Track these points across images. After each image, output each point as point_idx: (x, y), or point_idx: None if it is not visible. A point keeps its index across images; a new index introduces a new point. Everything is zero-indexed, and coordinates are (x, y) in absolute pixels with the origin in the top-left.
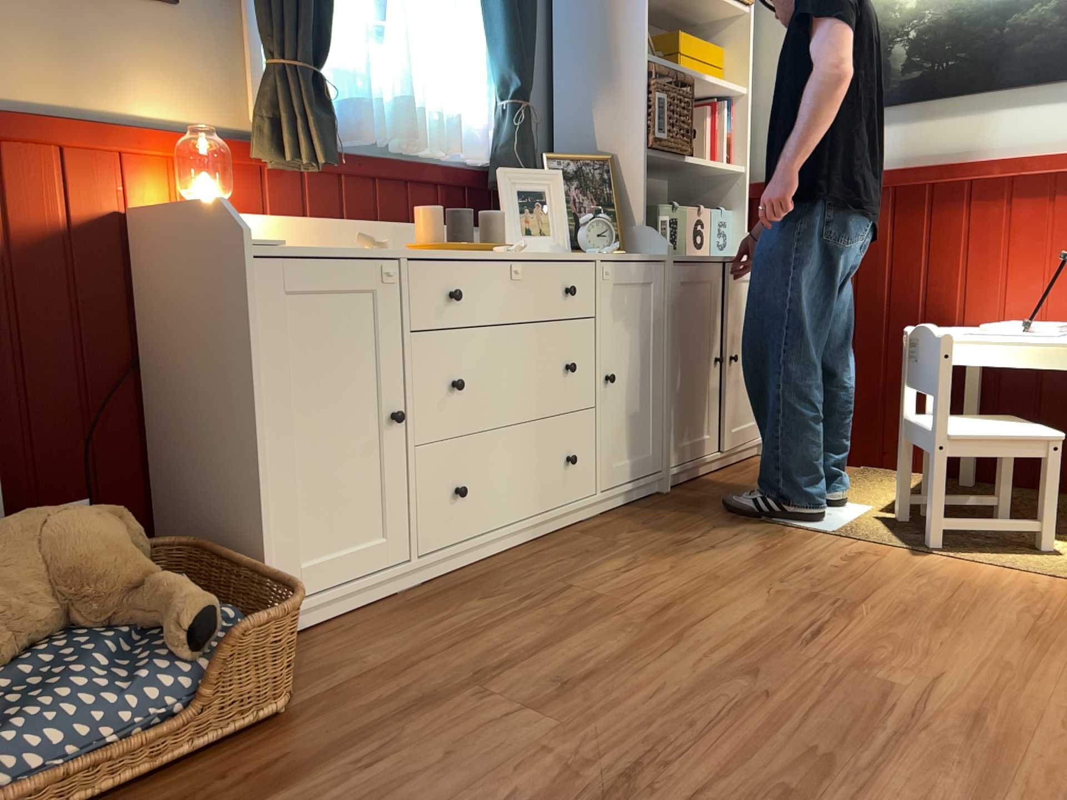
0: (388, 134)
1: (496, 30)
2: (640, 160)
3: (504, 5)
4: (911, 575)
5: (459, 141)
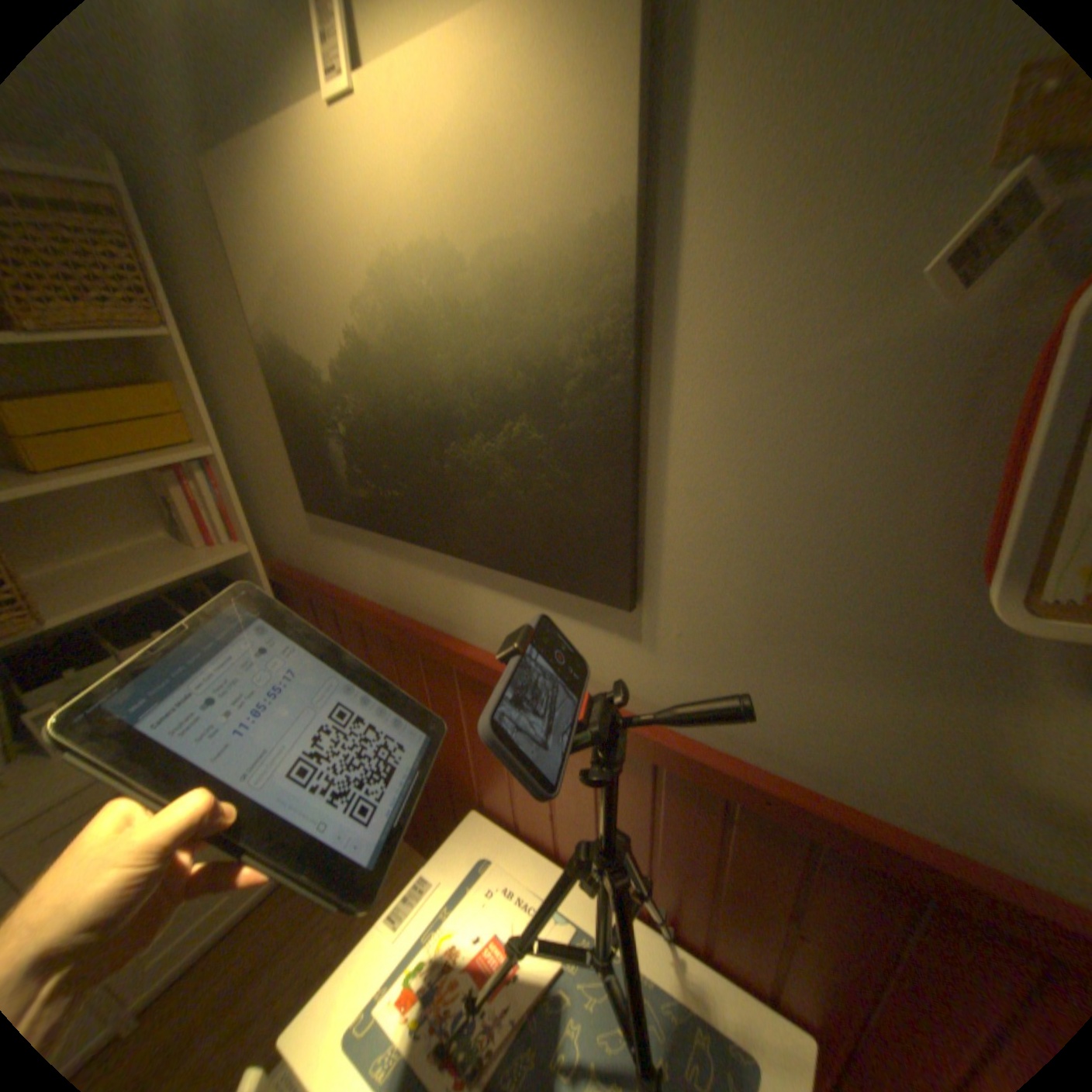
0: None
1: None
2: None
3: None
4: None
5: None
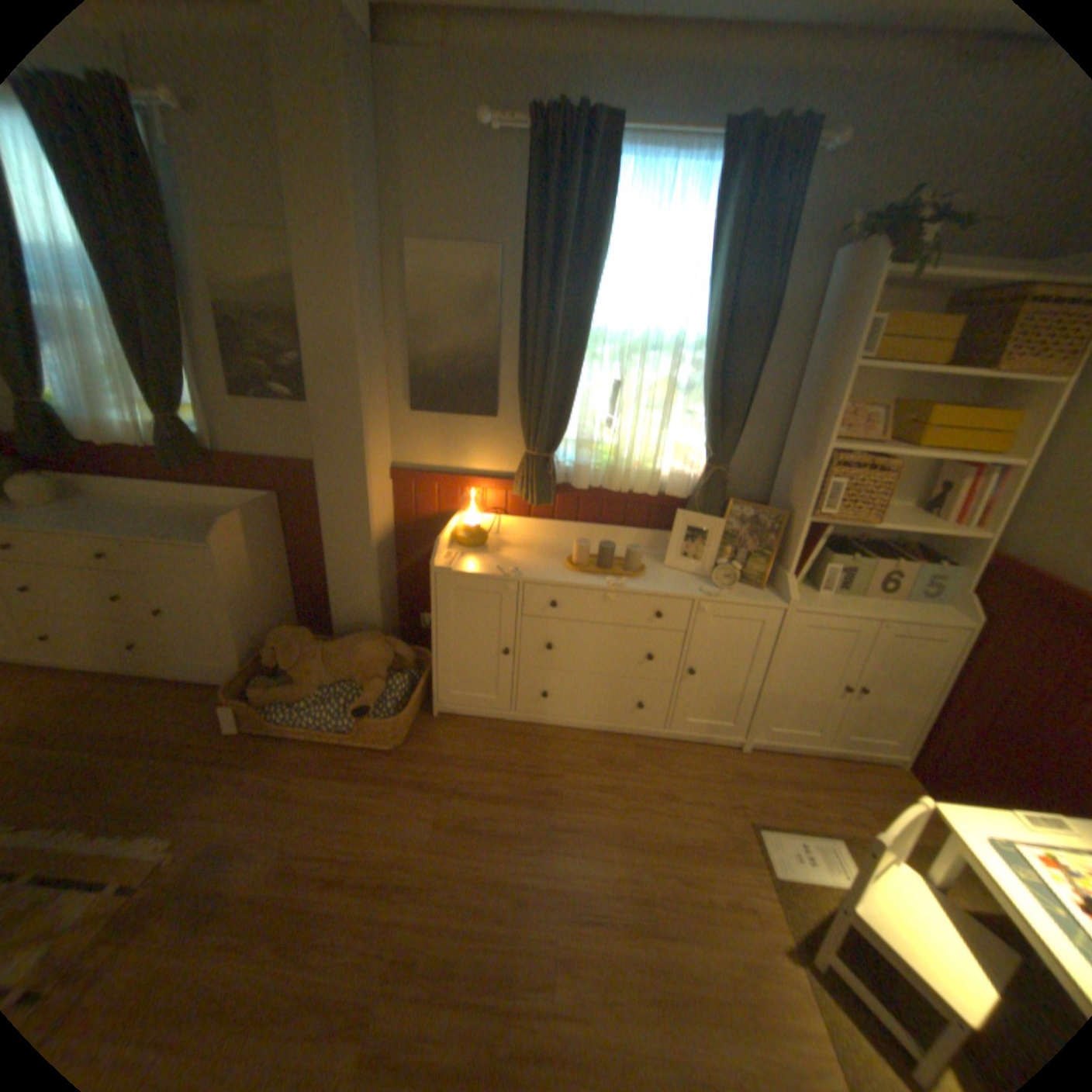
0: (605, 481)
1: (706, 416)
2: (802, 527)
3: (708, 402)
4: (743, 965)
5: (670, 481)
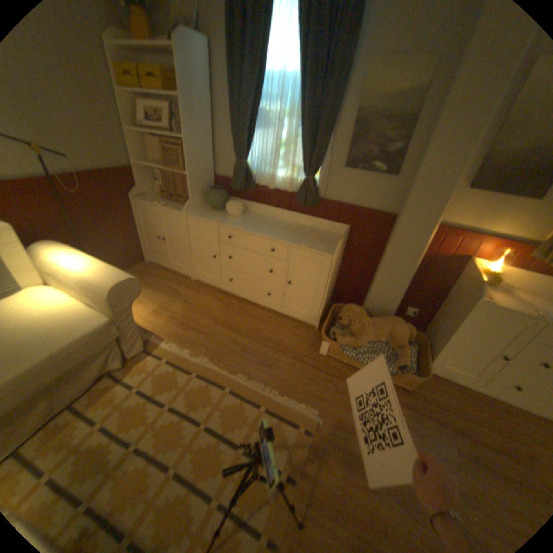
0: None
1: None
2: None
3: None
4: None
5: None
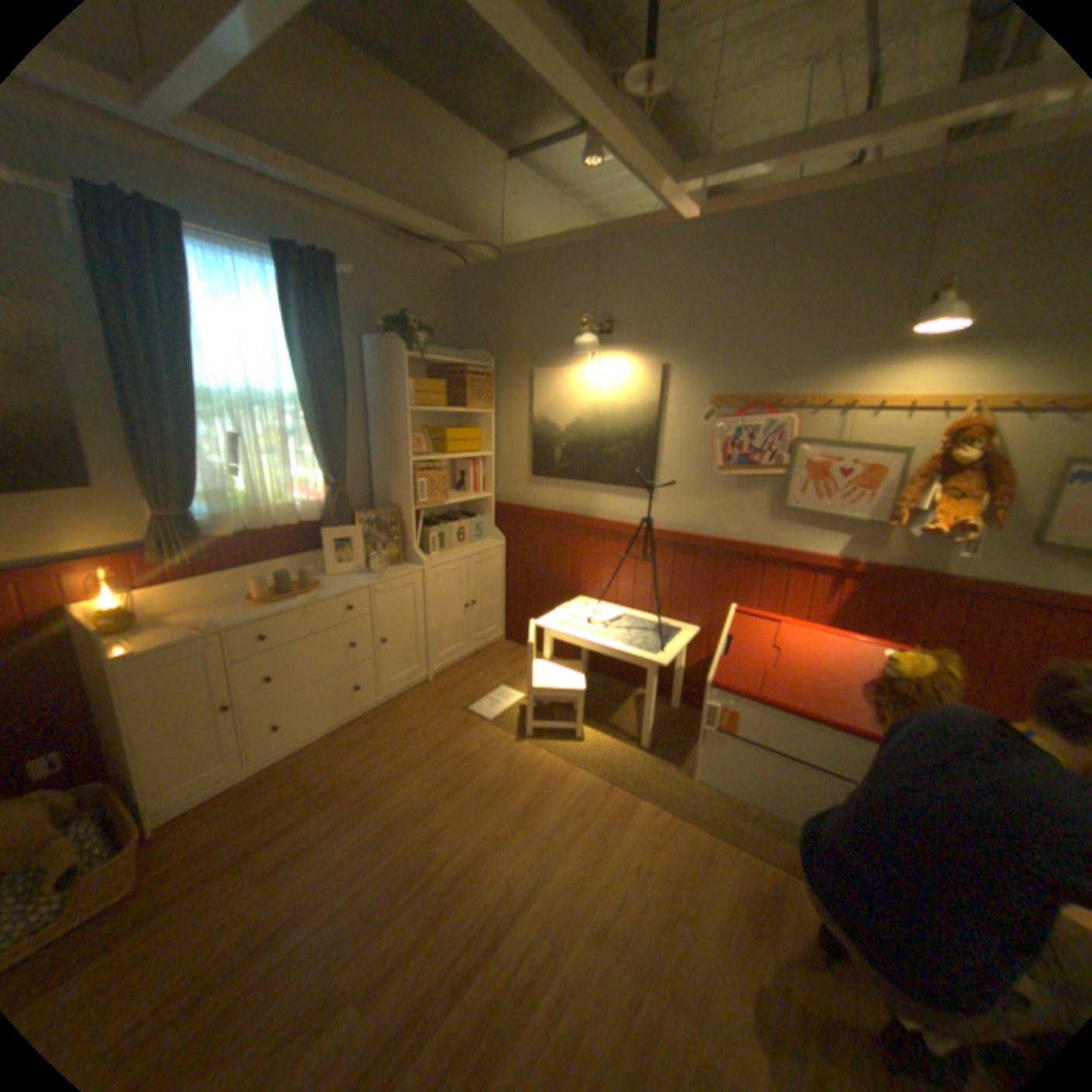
0: (245, 524)
1: (318, 454)
2: (410, 515)
3: (319, 443)
4: (502, 762)
5: (300, 511)
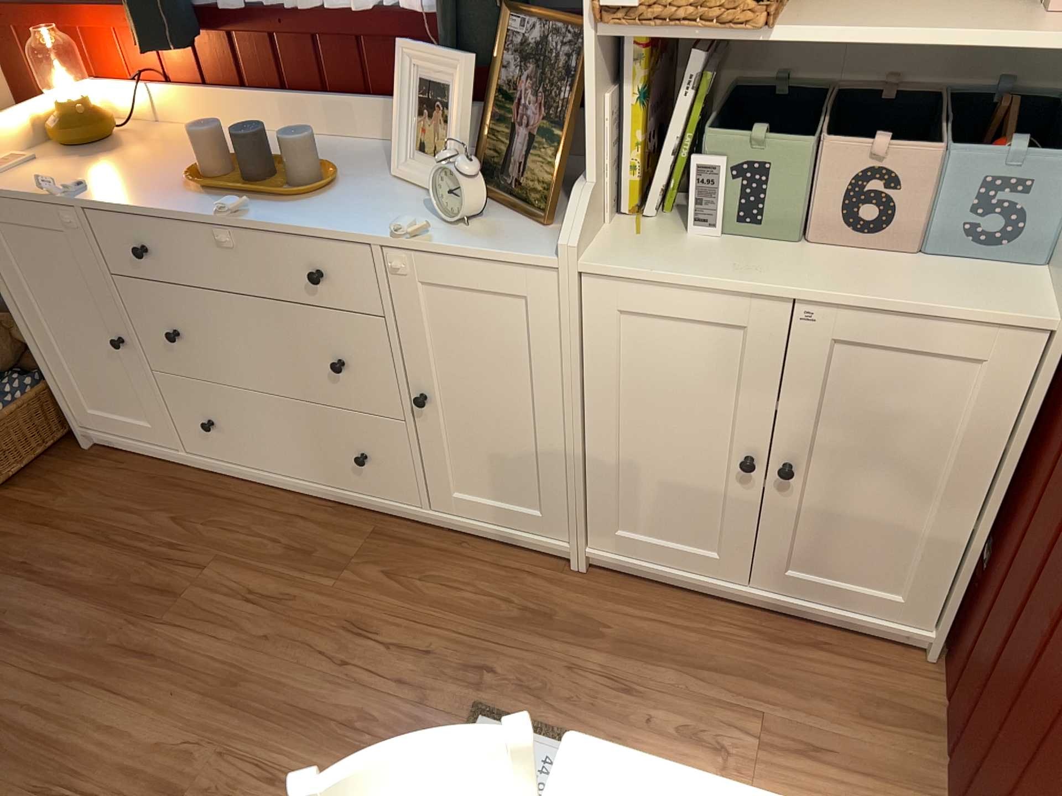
0: None
1: None
2: (591, 49)
3: None
4: None
5: None
